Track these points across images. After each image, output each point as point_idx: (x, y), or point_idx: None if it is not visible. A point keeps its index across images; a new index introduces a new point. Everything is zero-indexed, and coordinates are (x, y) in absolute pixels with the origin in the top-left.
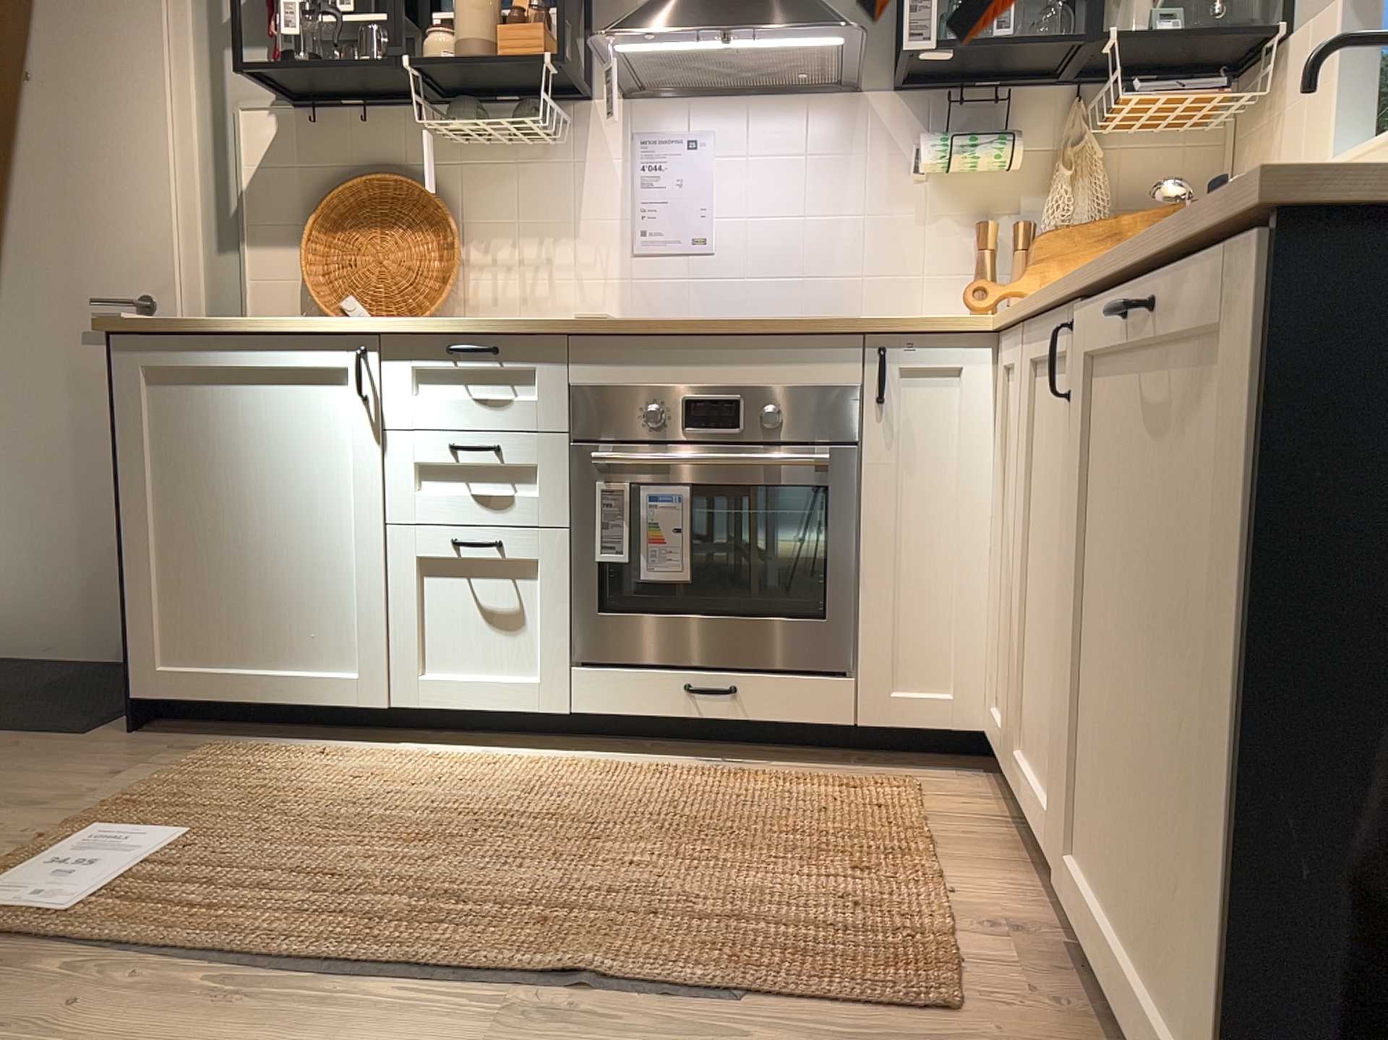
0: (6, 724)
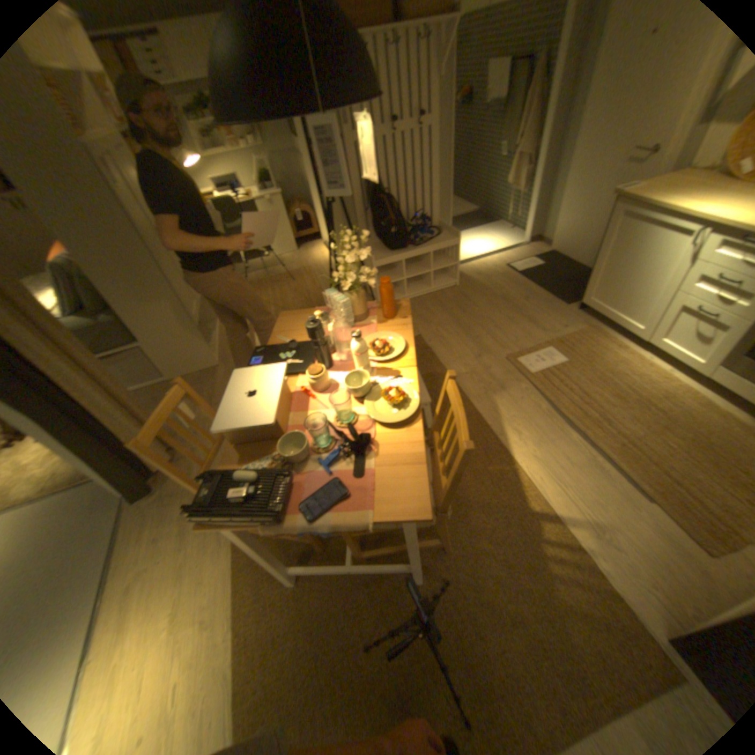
0: (553, 292)
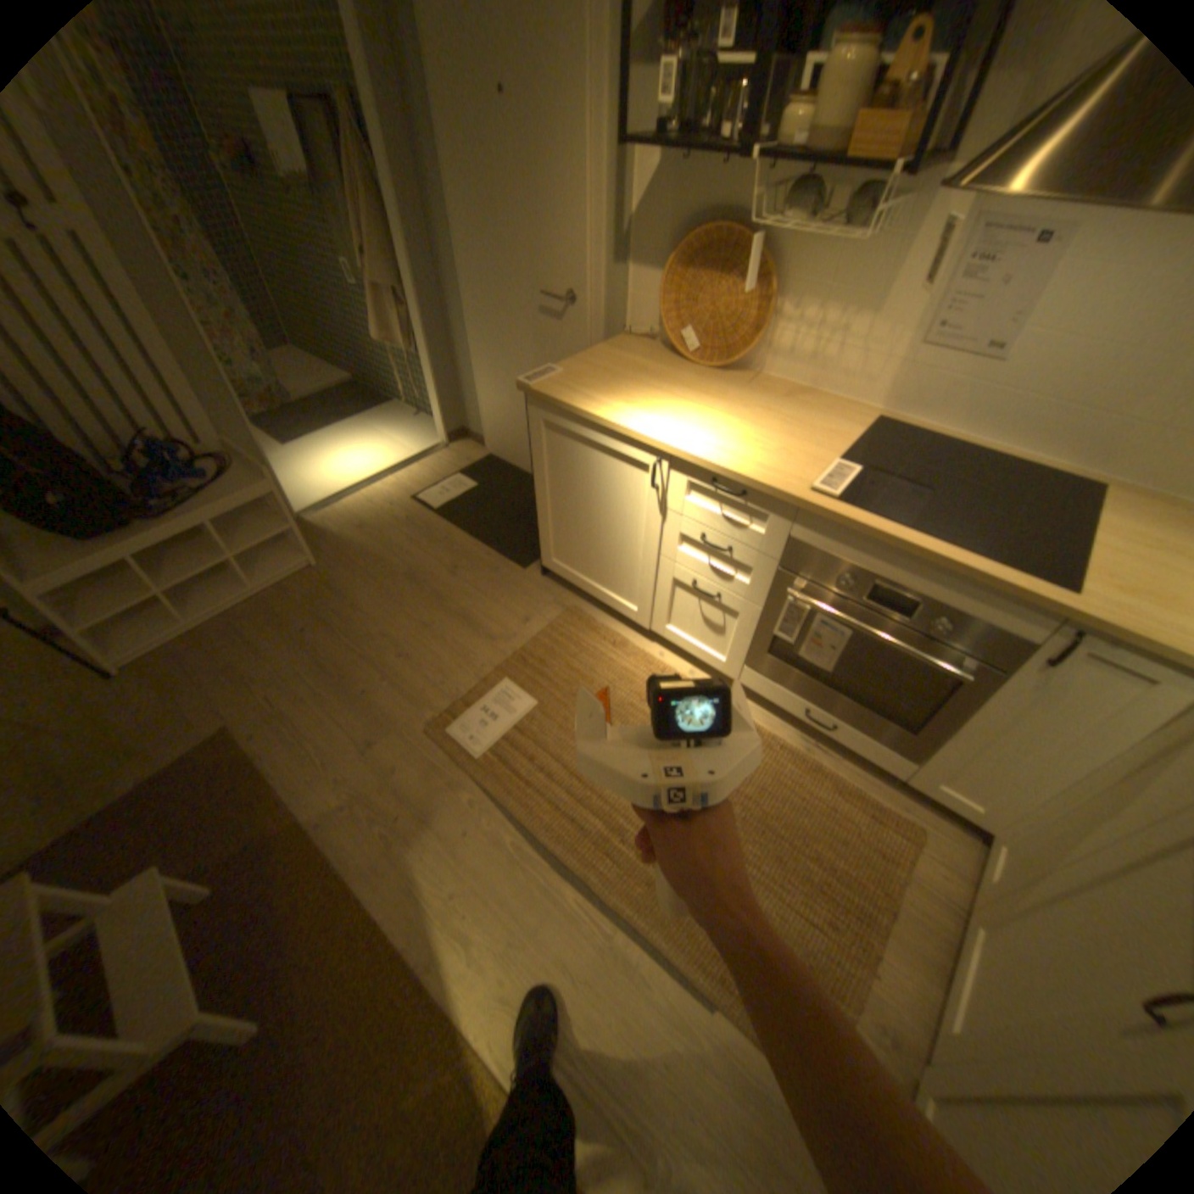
0: (499, 546)
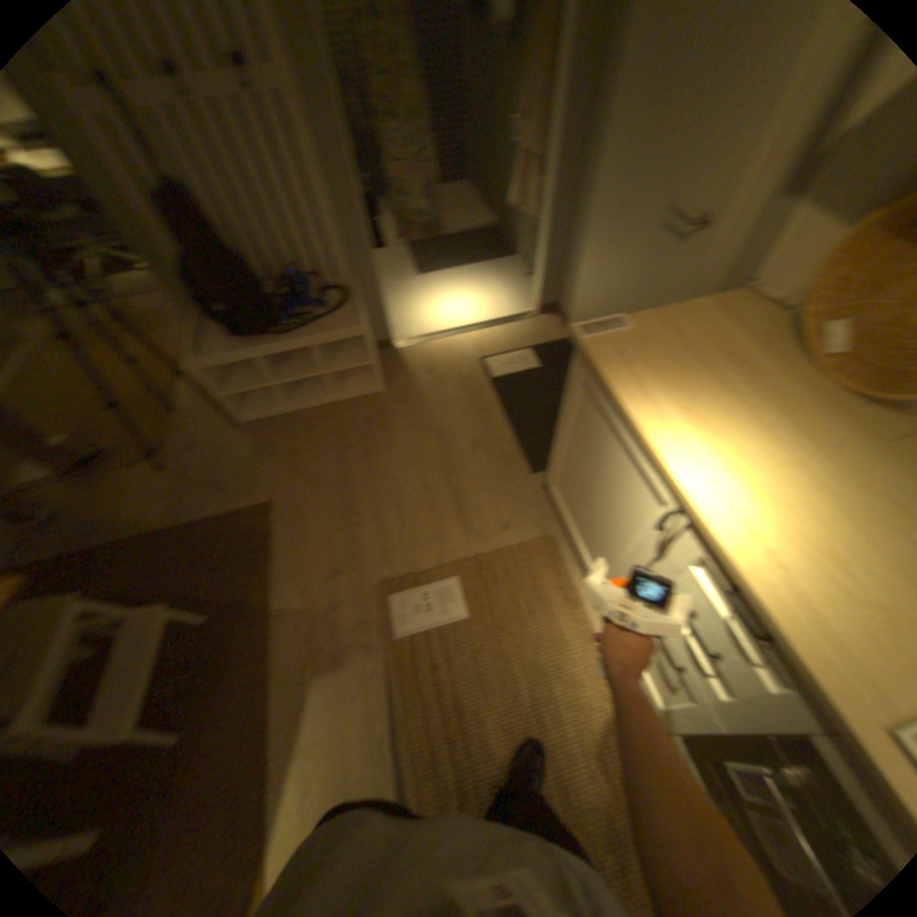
0: (520, 439)
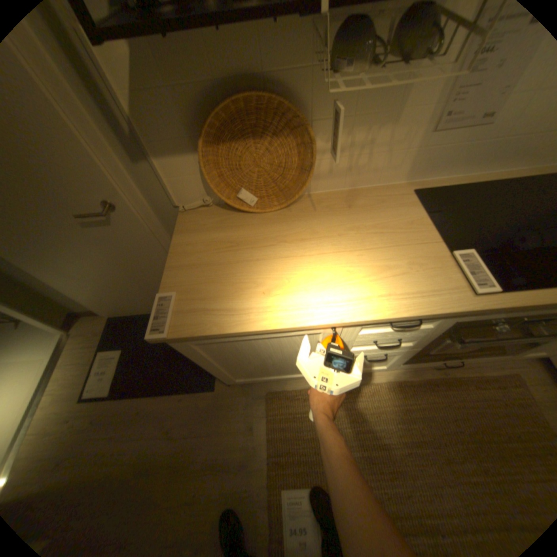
0: (180, 387)
